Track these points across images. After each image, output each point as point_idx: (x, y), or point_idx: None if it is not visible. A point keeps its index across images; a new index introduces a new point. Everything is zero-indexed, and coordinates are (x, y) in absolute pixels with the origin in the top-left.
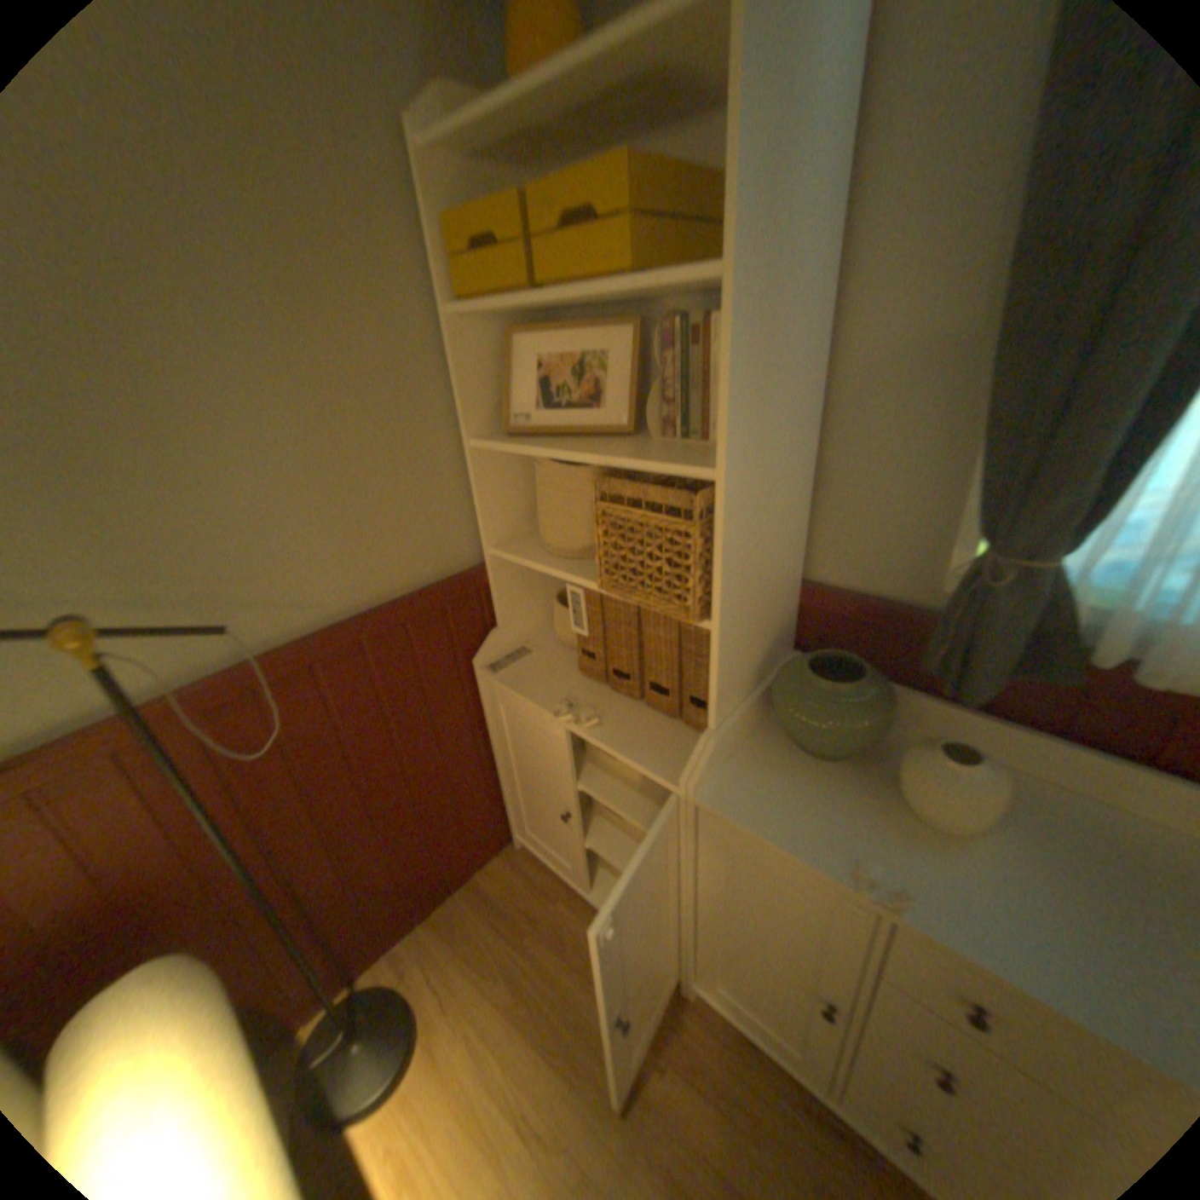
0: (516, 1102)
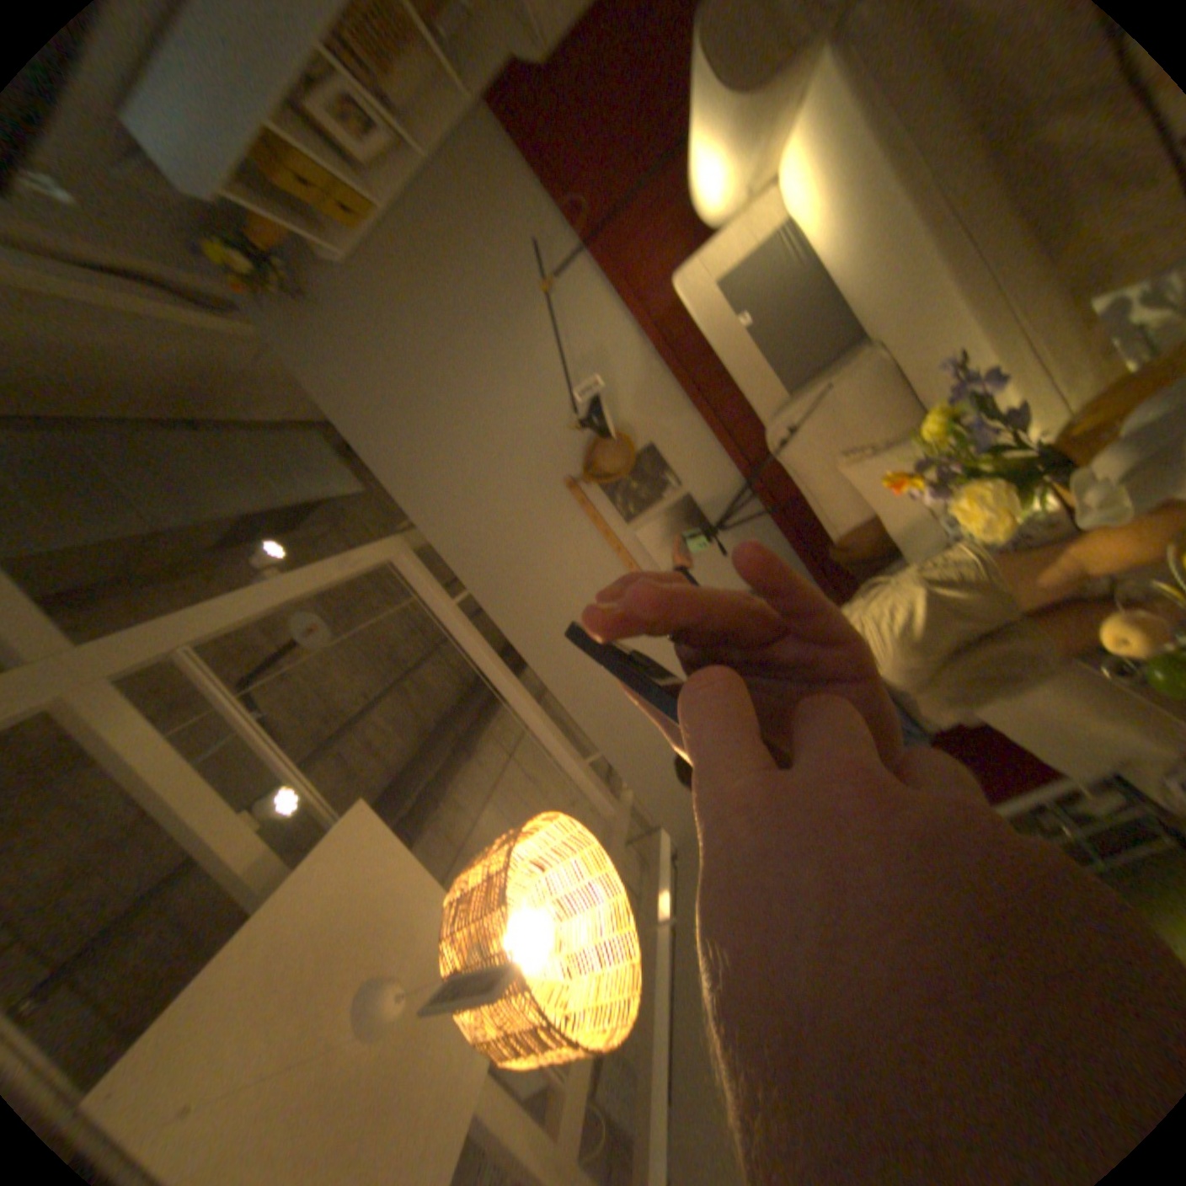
0: None
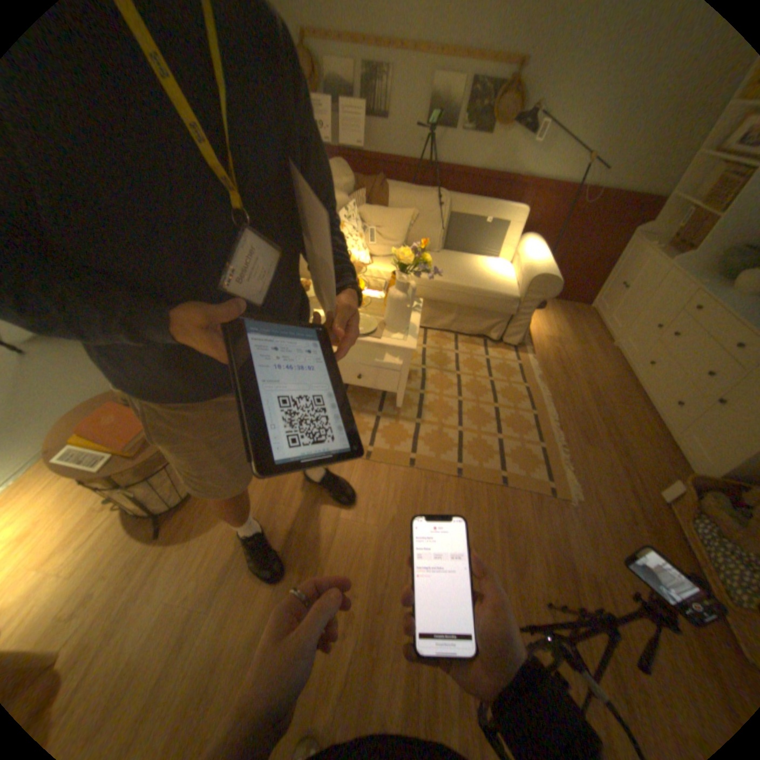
0: (559, 327)
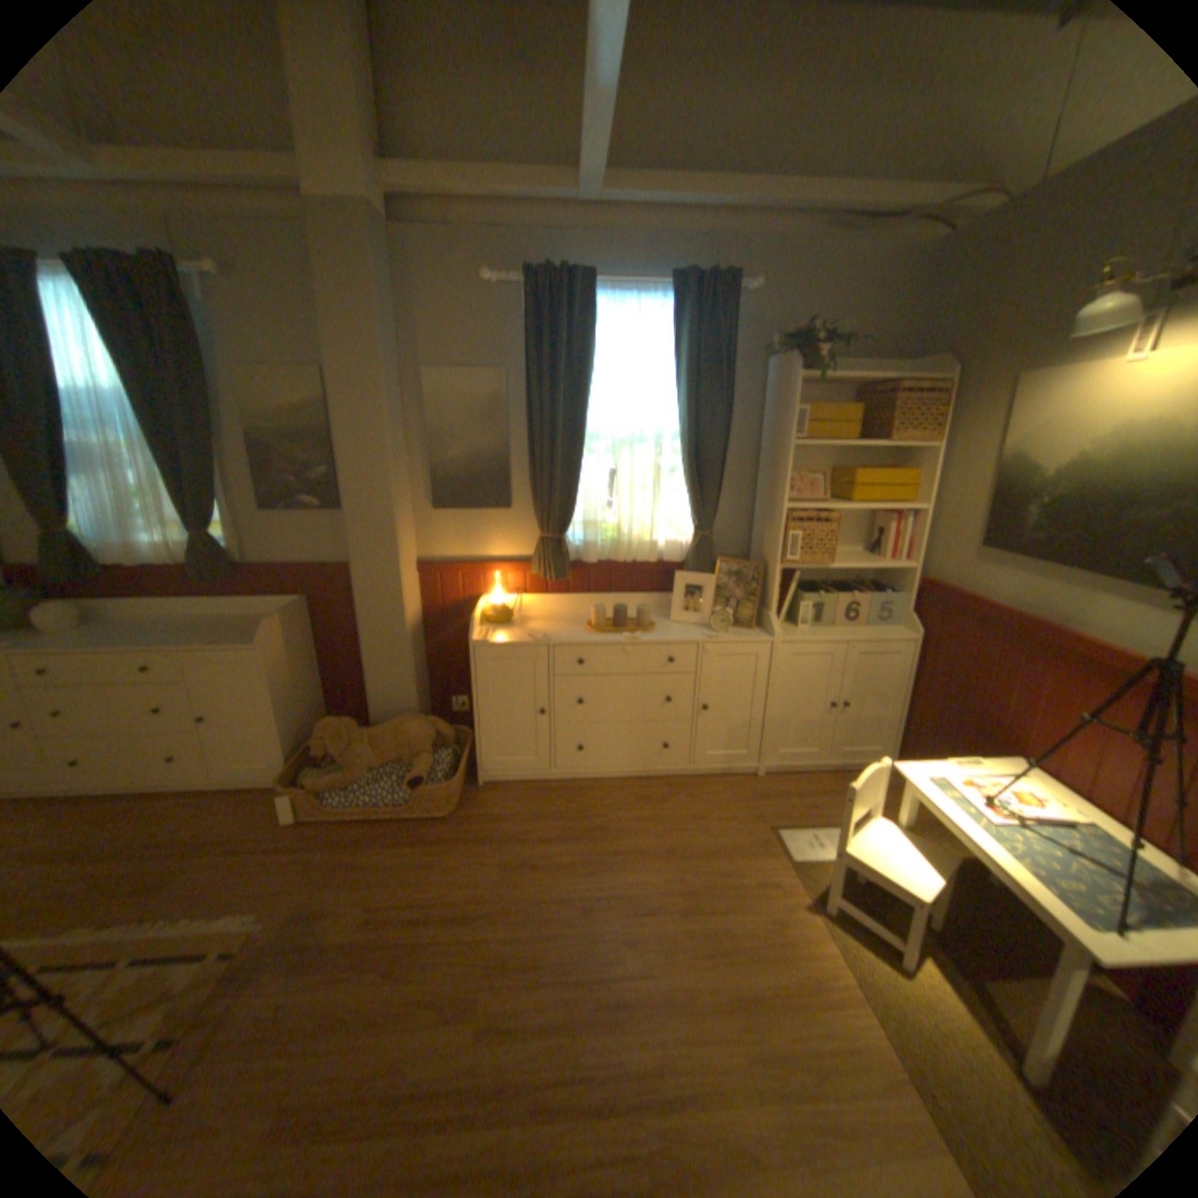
0: None
